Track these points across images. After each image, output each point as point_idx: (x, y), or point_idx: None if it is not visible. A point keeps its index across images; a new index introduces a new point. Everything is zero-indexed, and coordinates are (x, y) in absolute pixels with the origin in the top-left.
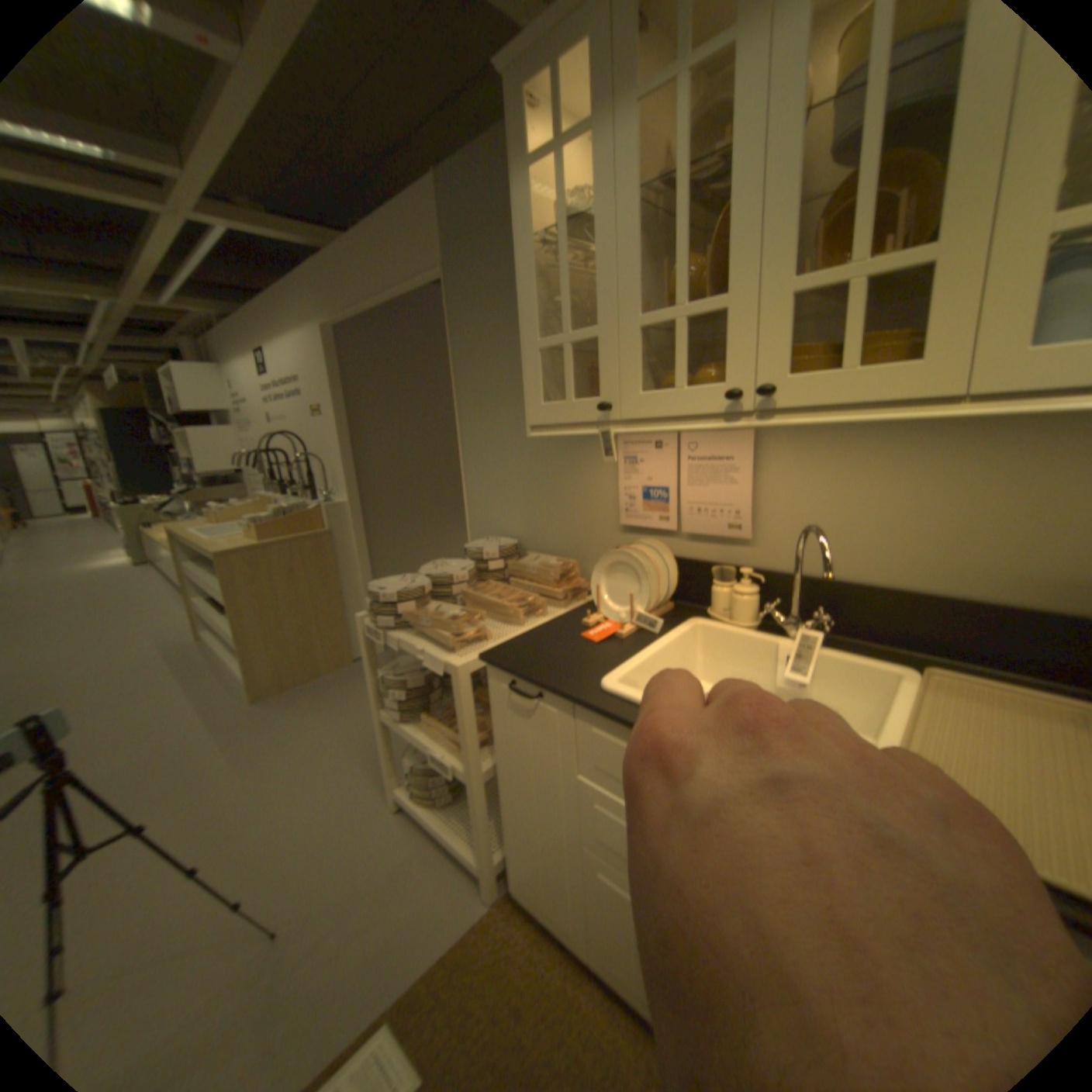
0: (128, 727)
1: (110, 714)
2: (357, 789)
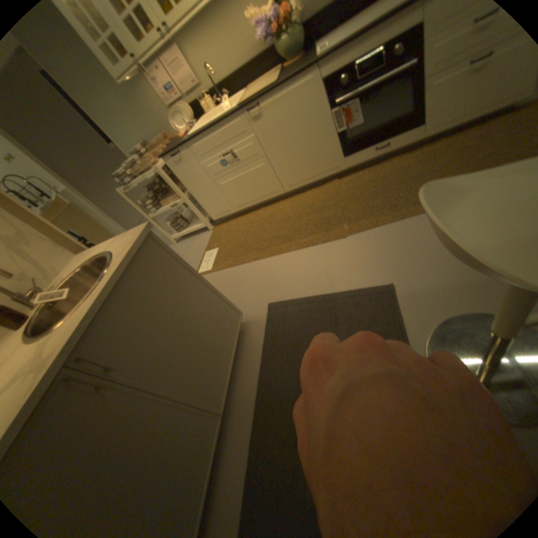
0: None
1: None
2: None
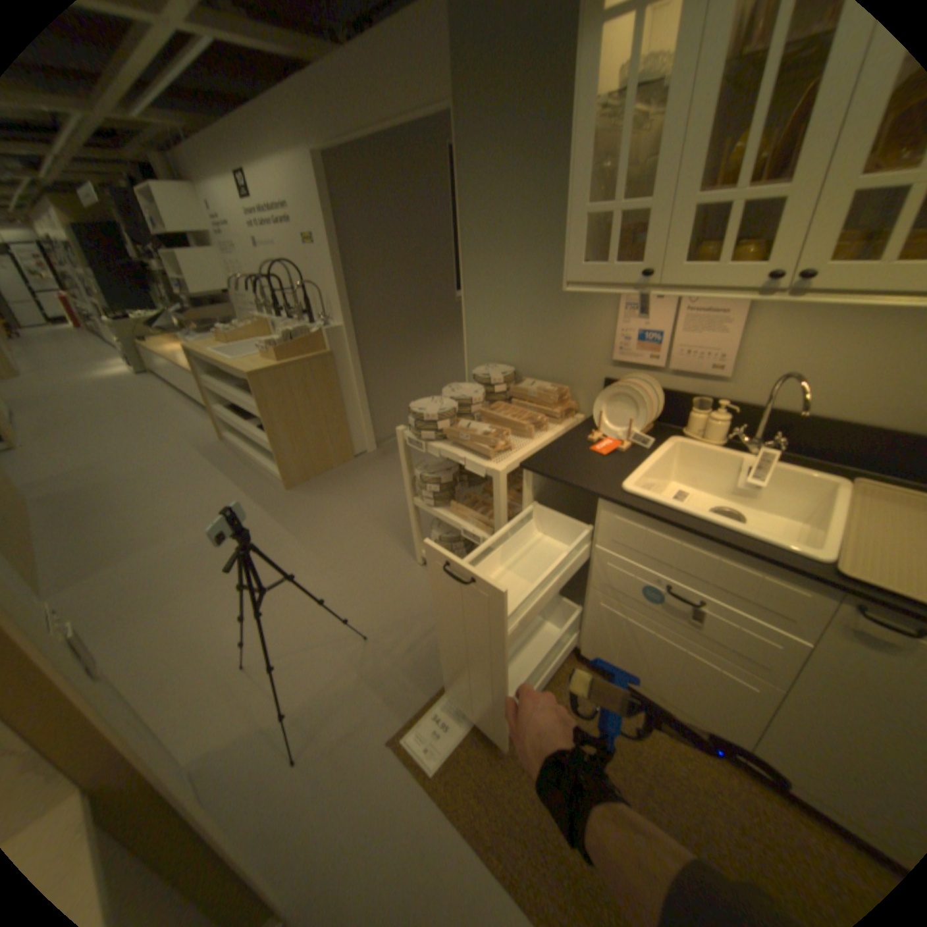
0: (198, 509)
1: (179, 499)
2: (389, 552)
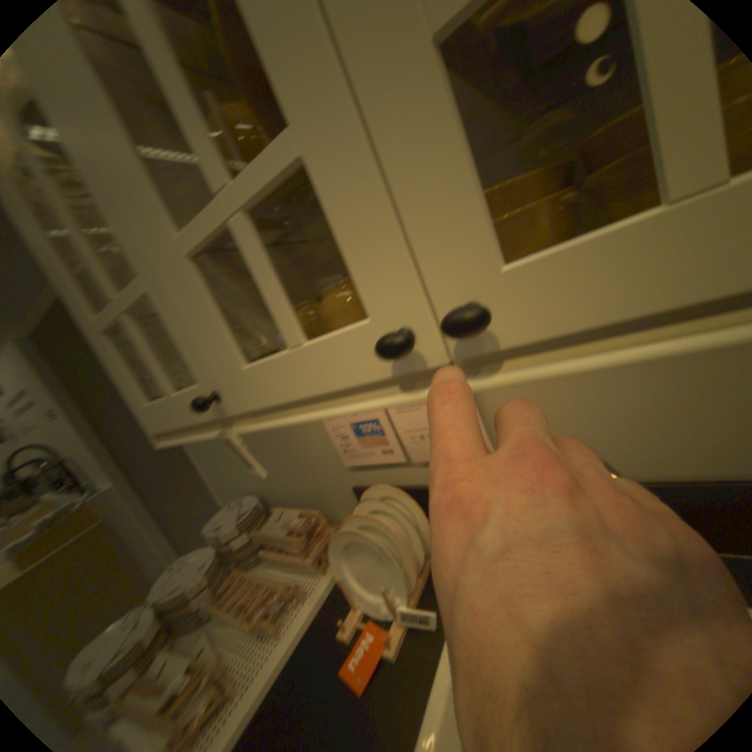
0: None
1: None
2: None
